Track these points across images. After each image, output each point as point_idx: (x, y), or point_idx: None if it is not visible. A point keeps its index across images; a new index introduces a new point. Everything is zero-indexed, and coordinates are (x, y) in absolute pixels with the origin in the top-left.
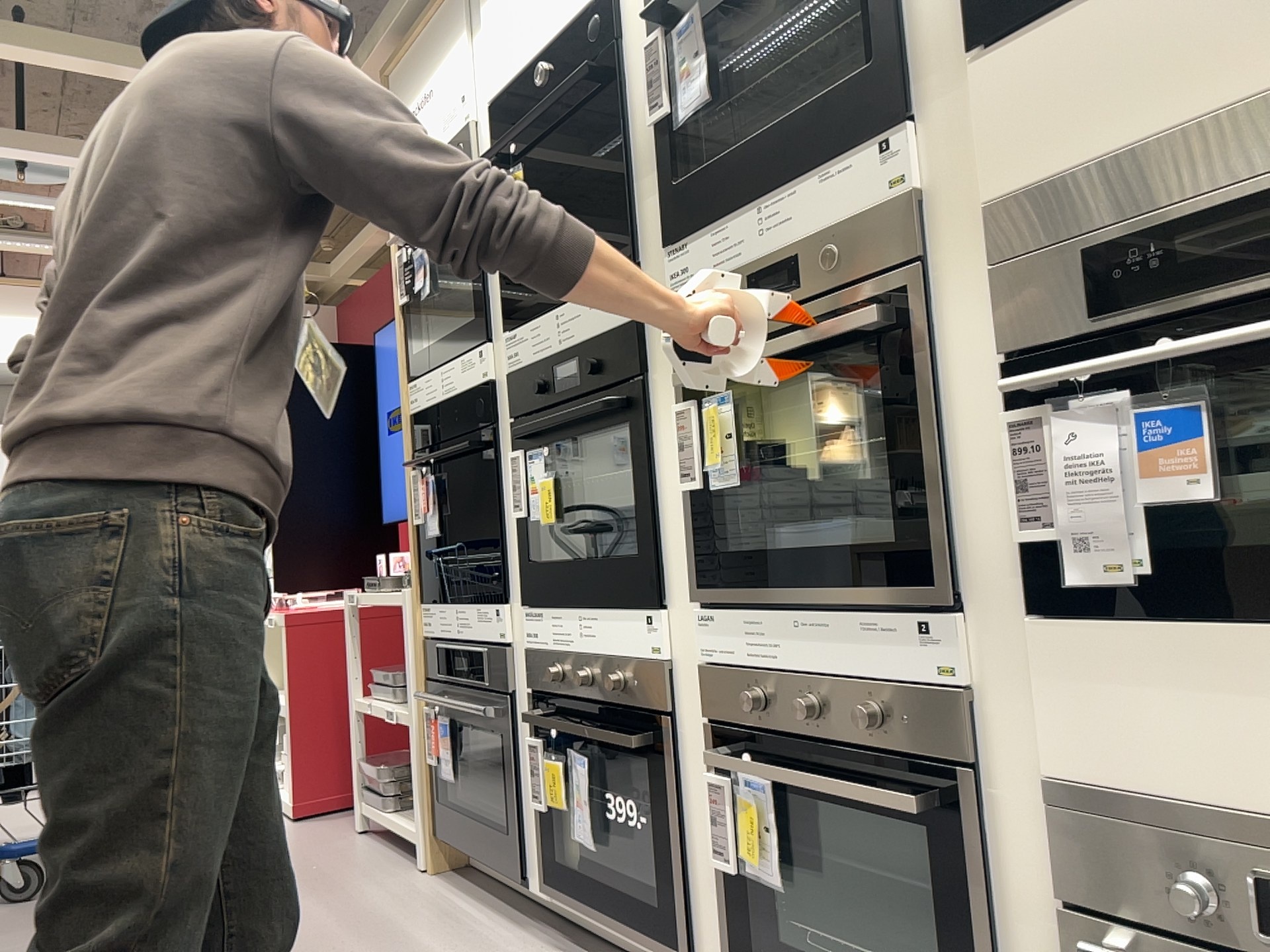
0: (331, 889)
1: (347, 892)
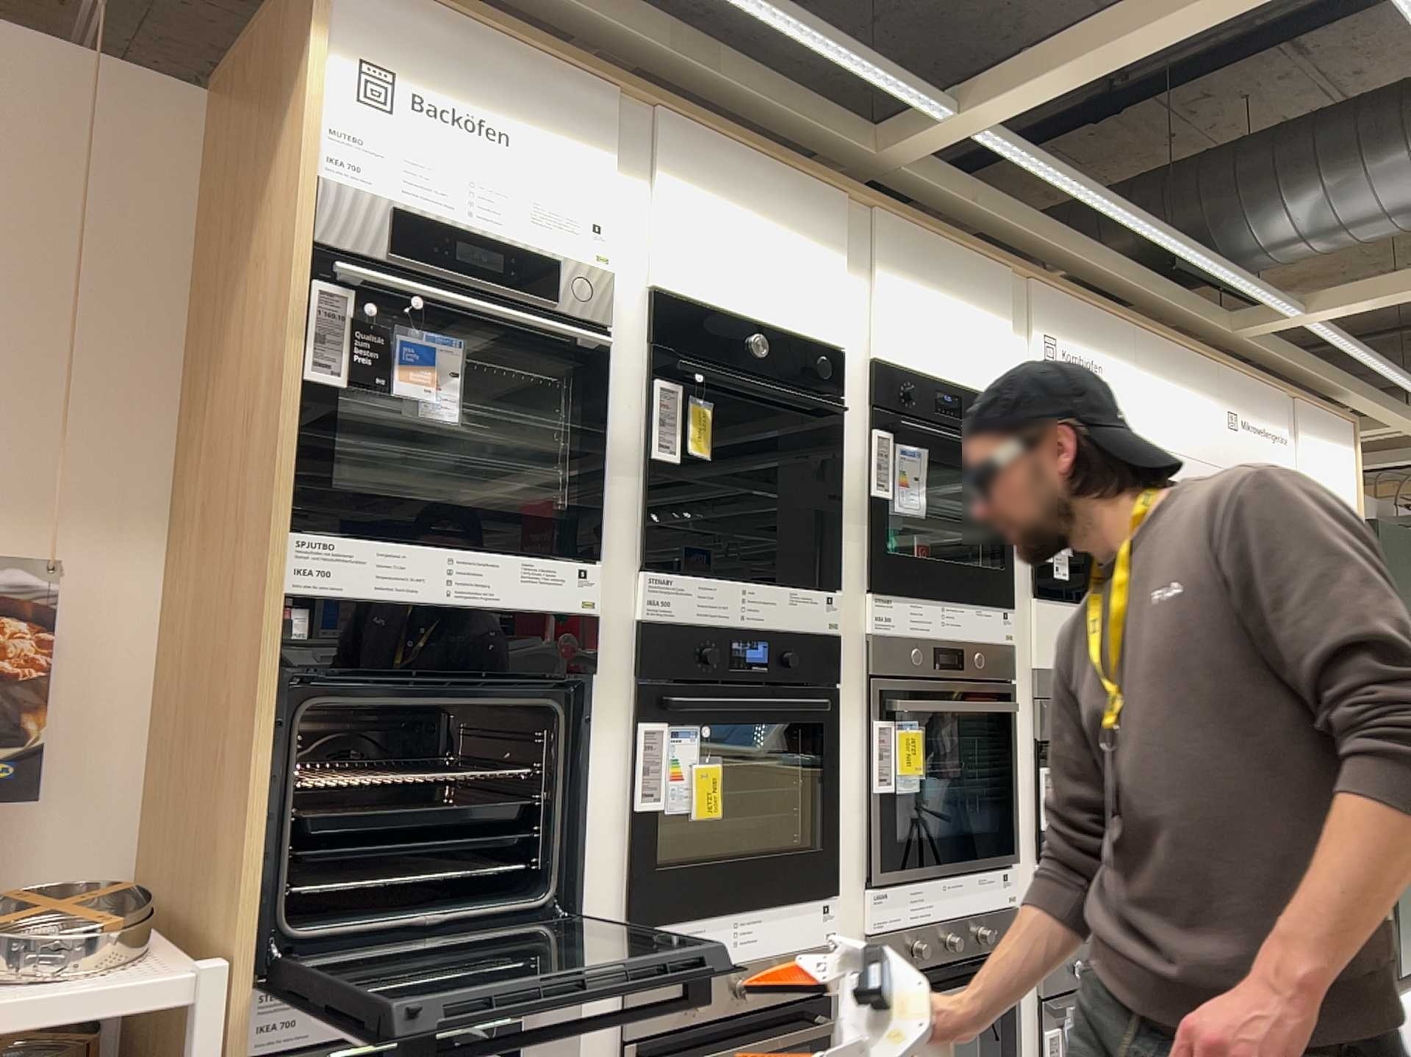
0: None
1: None
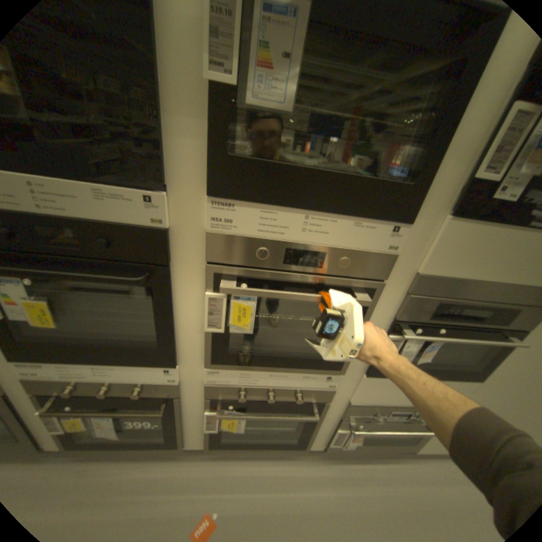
0: None
1: None
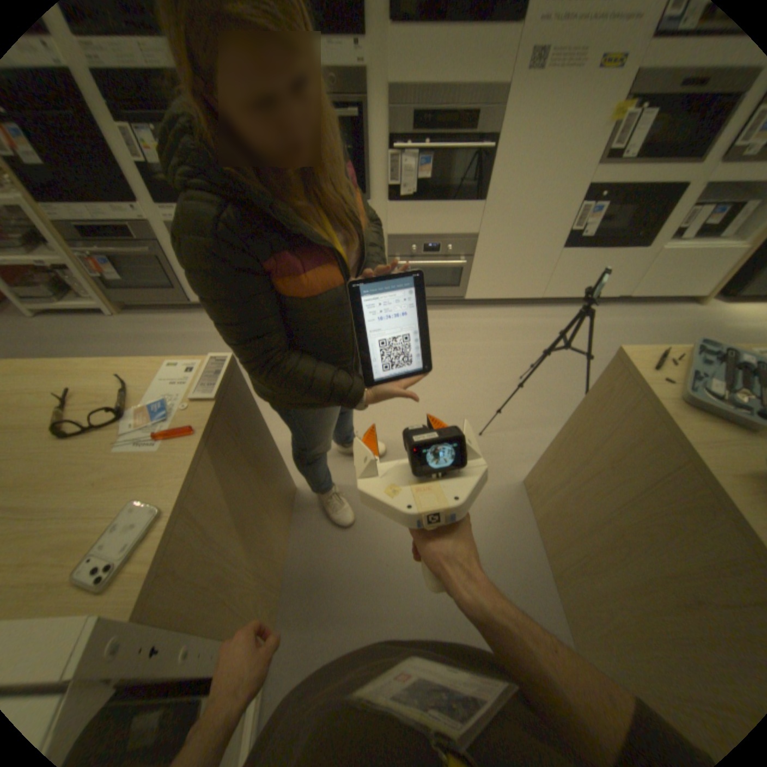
0: (82, 340)
1: (93, 337)
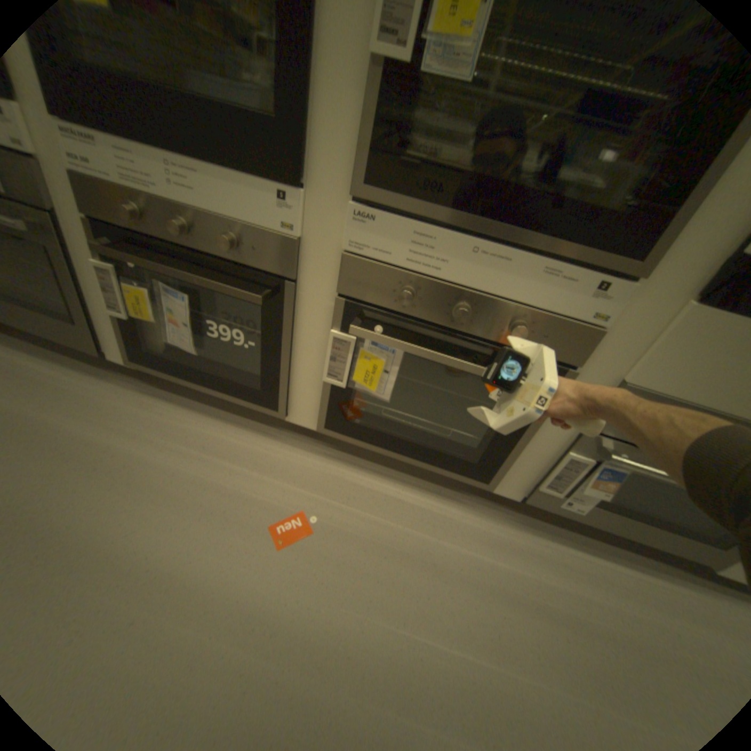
0: None
1: None
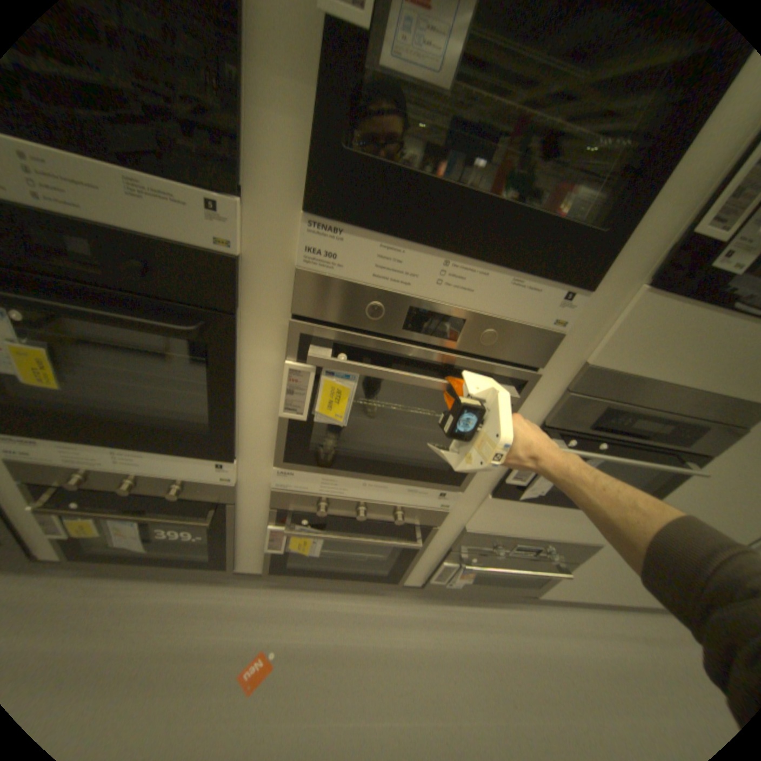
0: None
1: None
